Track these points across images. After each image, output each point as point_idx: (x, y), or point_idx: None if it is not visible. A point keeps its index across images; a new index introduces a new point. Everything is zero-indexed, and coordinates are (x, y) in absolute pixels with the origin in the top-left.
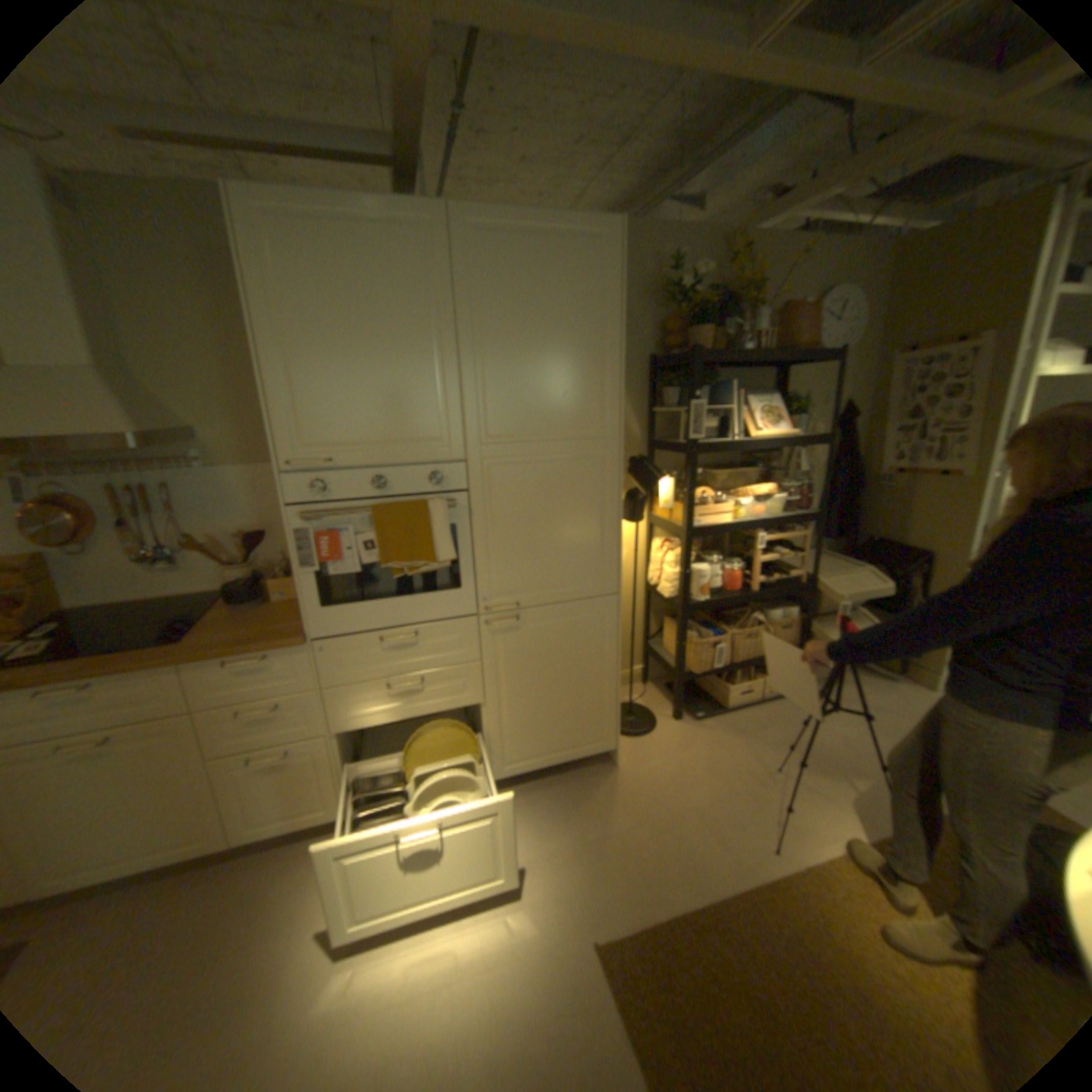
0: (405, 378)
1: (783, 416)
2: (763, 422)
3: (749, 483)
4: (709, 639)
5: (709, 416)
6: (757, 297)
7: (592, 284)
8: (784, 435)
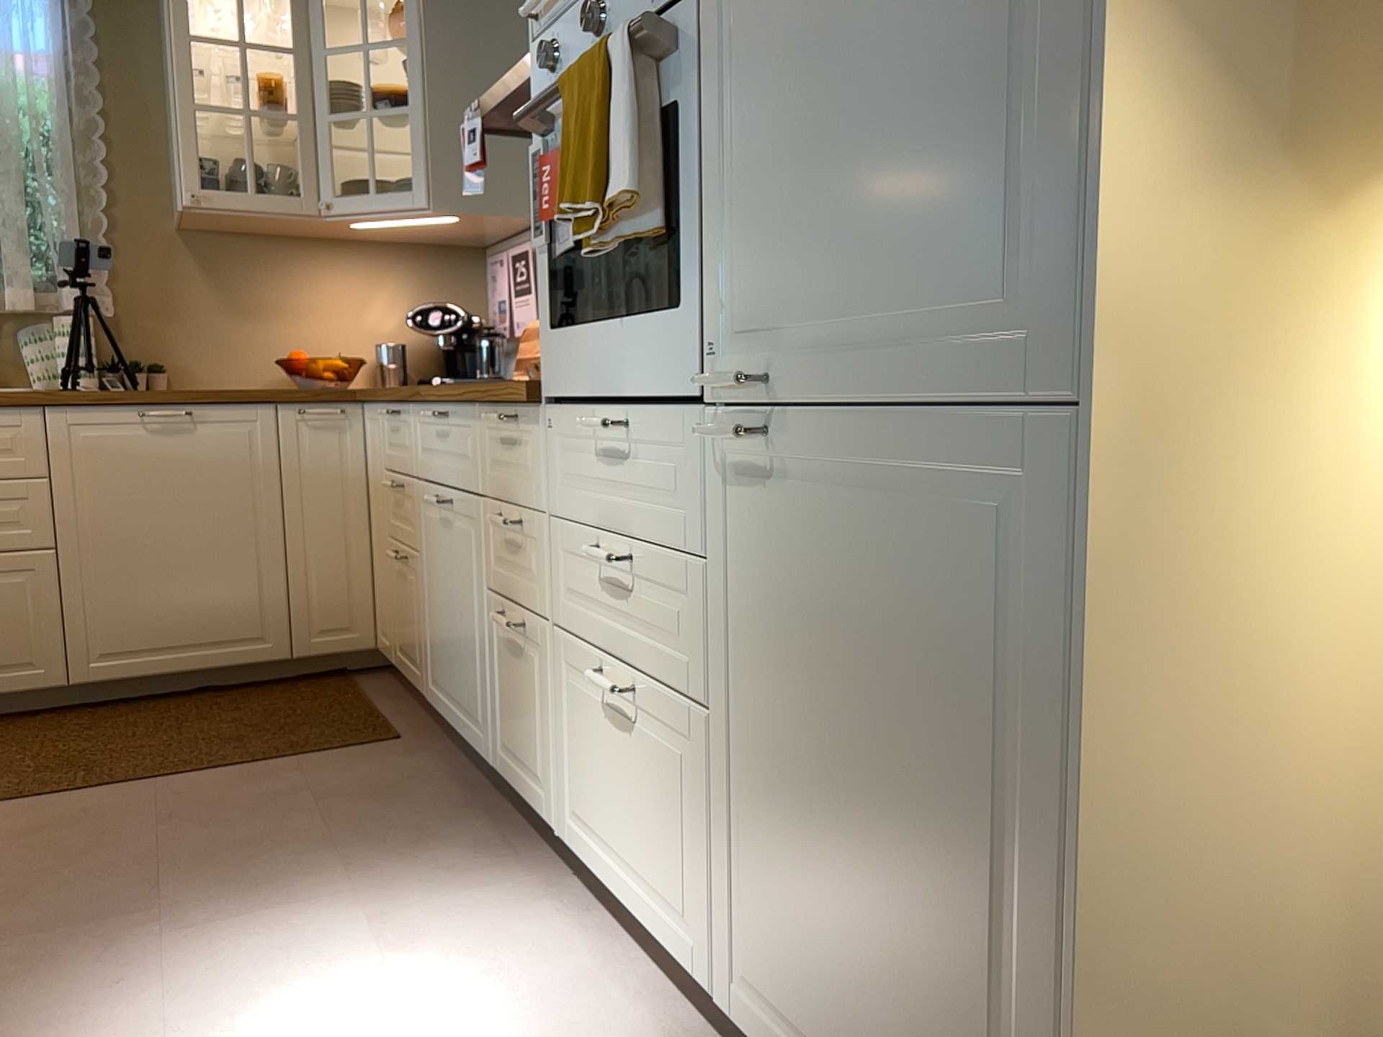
0: None
1: None
2: None
3: None
4: None
5: None
6: None
7: None
8: None
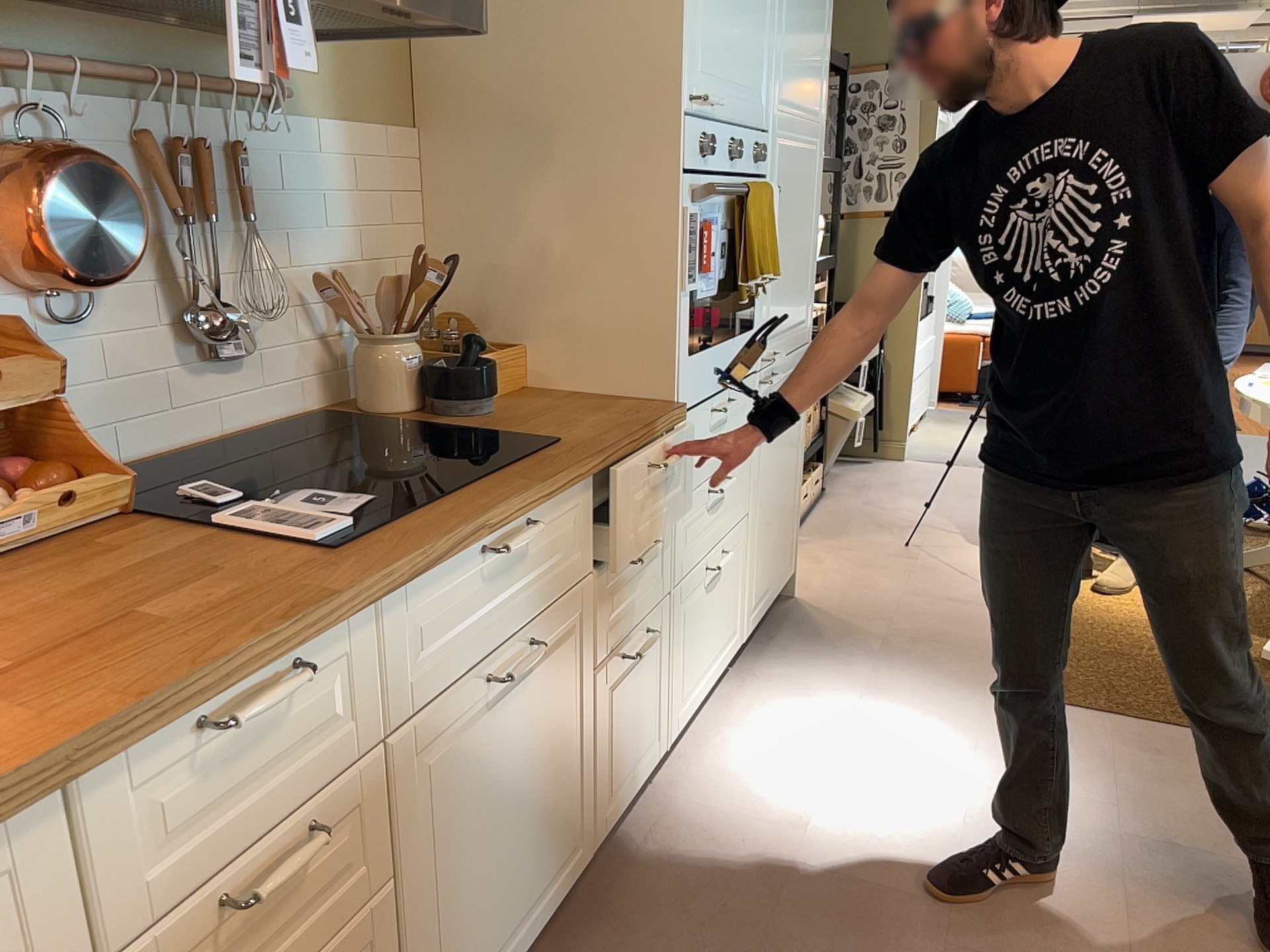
0: None
1: None
2: None
3: None
4: None
5: None
6: None
7: None
8: None
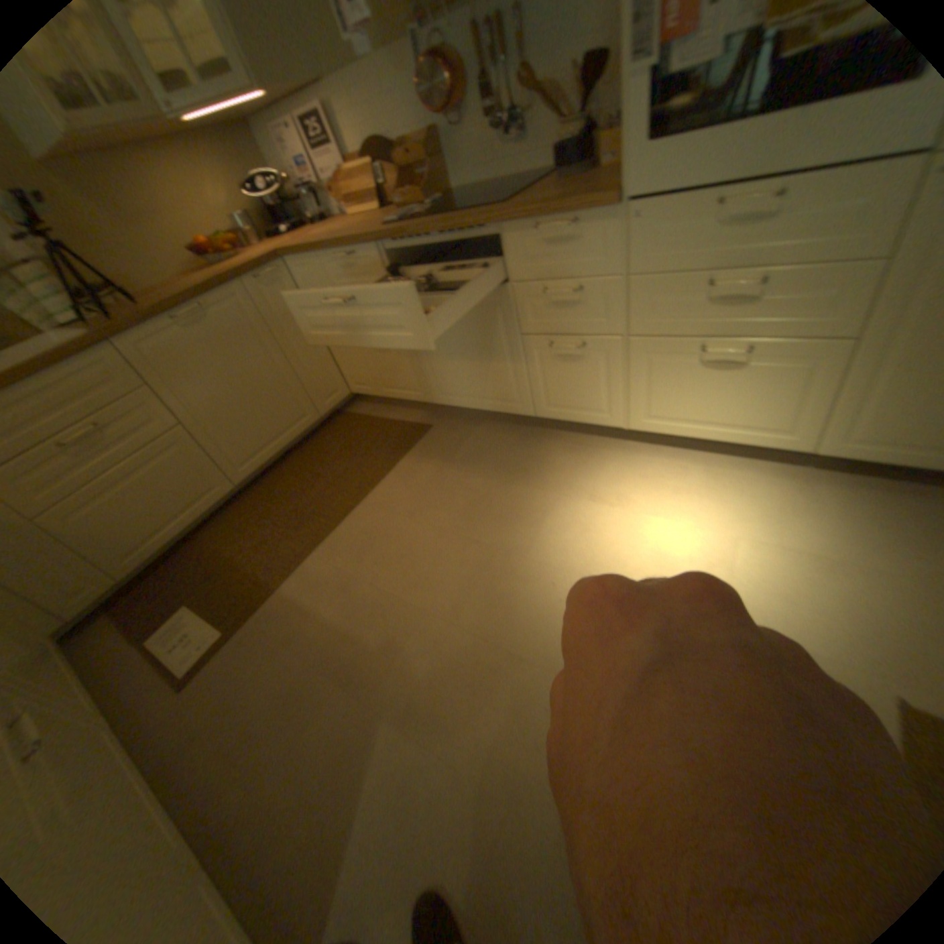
0: None
1: None
2: None
3: None
4: None
5: None
6: None
7: None
8: None
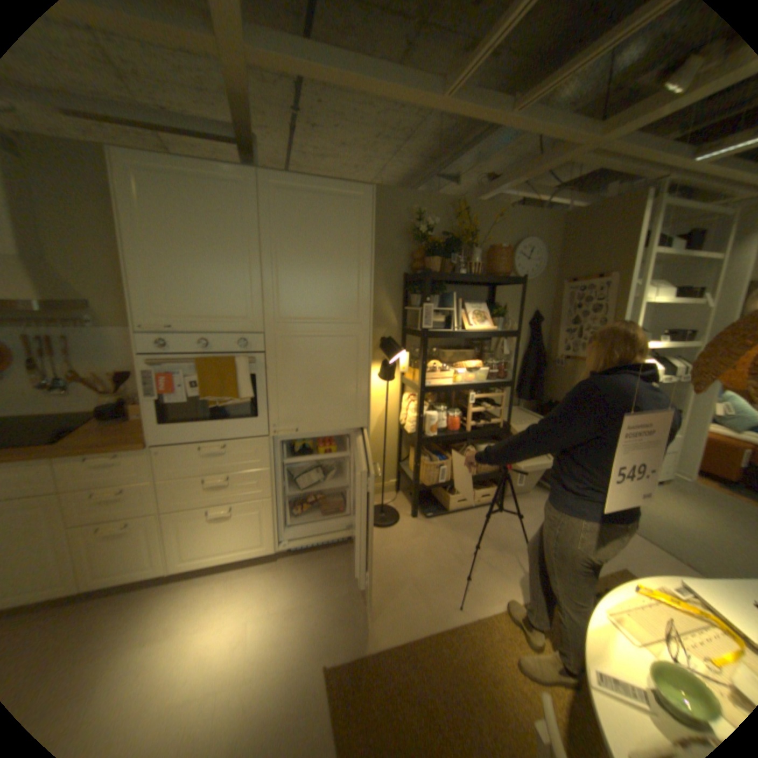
0: (222, 278)
1: (486, 318)
2: (475, 321)
3: (466, 360)
4: (436, 463)
5: (438, 315)
6: (472, 242)
7: (350, 226)
8: (486, 330)
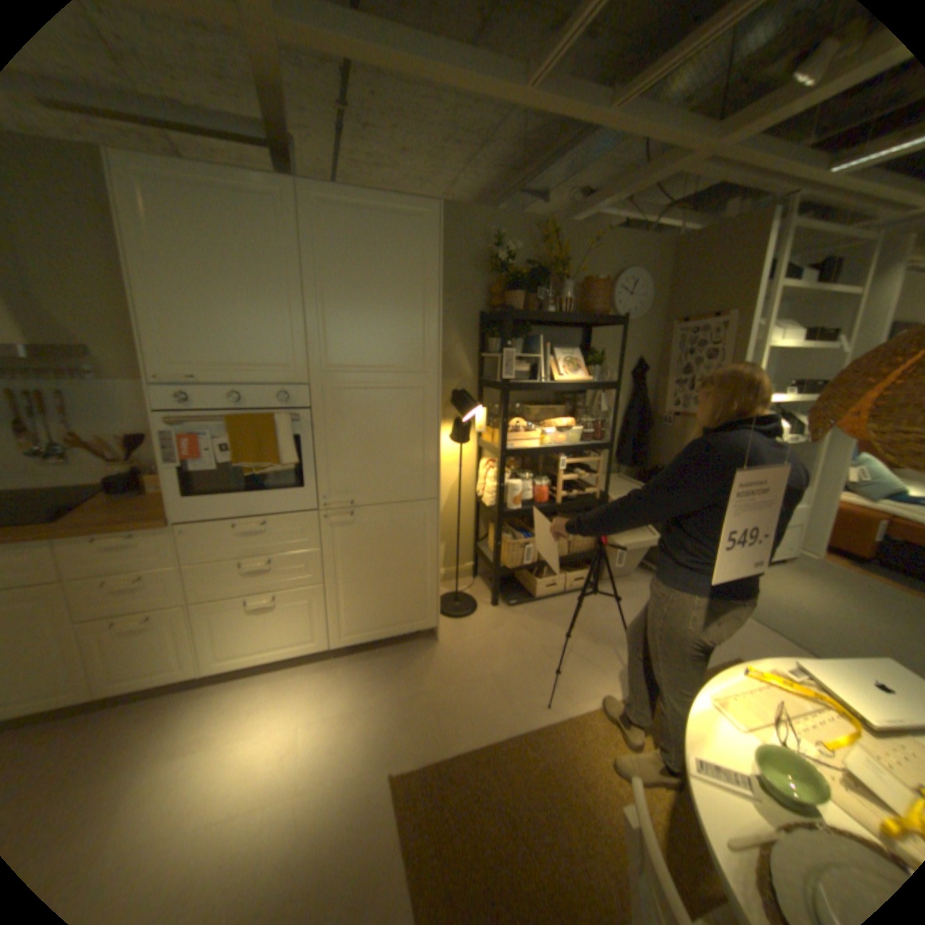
0: (255, 315)
1: (580, 366)
2: (566, 370)
3: (556, 418)
4: (520, 541)
5: (521, 362)
6: (562, 273)
7: (413, 251)
8: (579, 380)
